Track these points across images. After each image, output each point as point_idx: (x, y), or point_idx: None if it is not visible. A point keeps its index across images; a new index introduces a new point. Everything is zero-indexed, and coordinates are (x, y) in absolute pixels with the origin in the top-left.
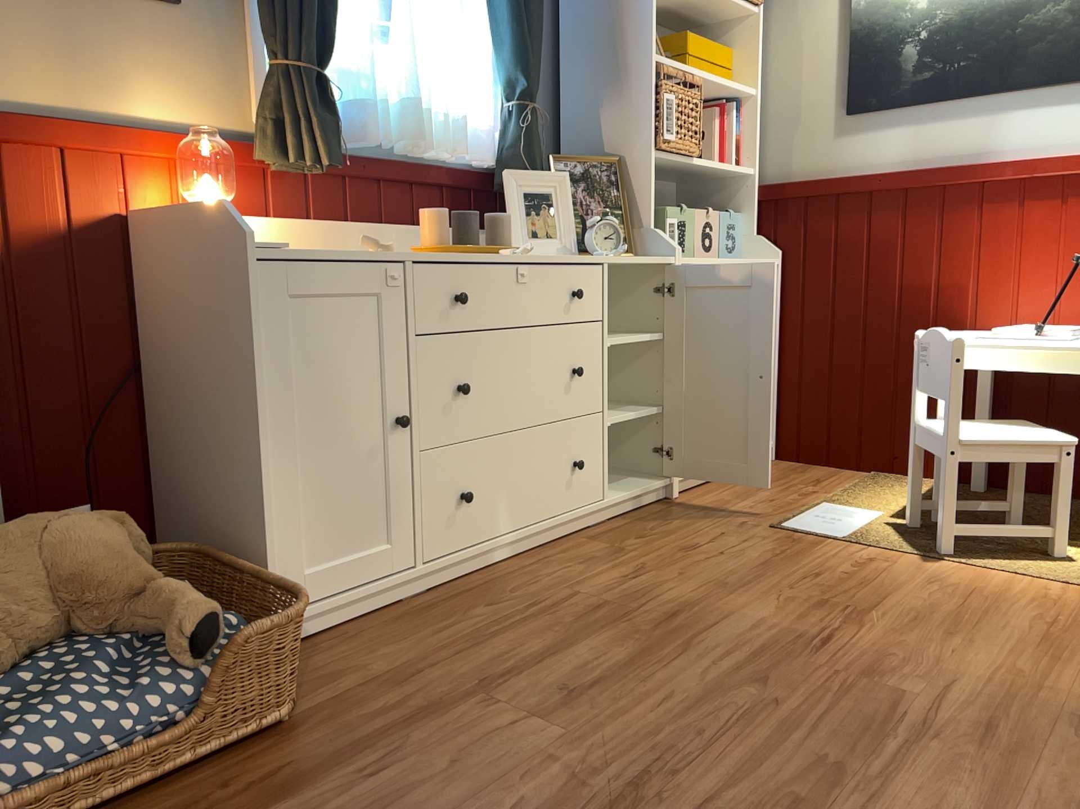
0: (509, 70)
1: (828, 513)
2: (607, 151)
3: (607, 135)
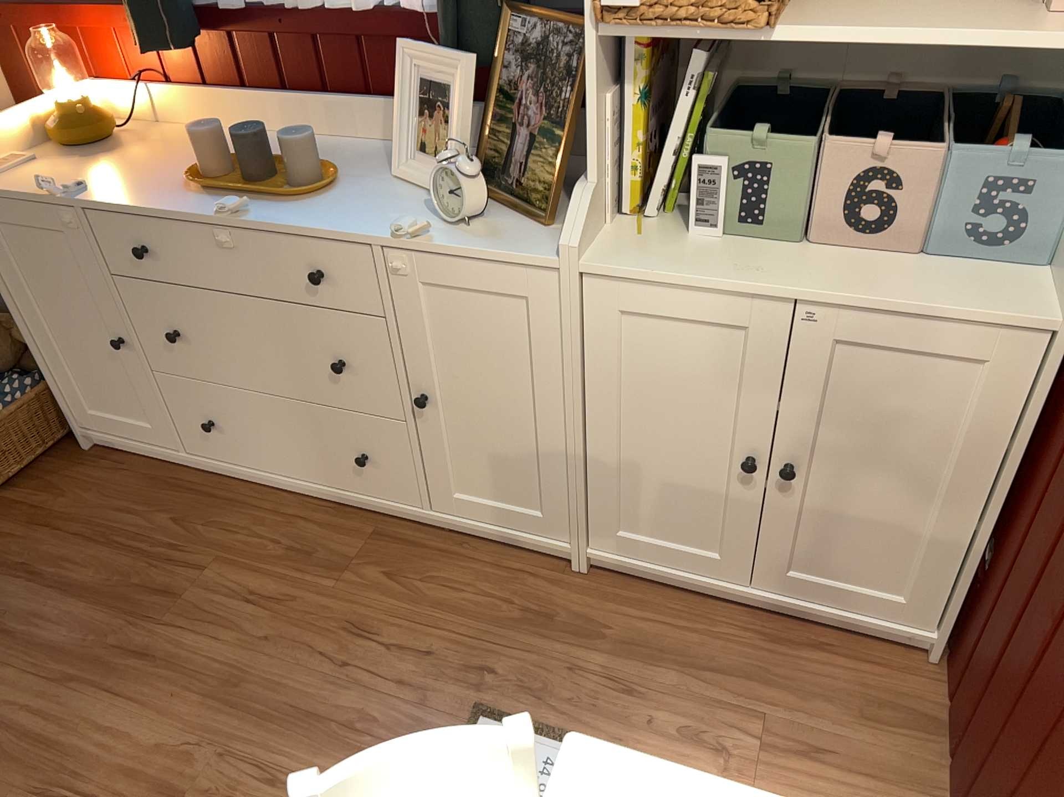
0: None
1: None
2: None
3: None
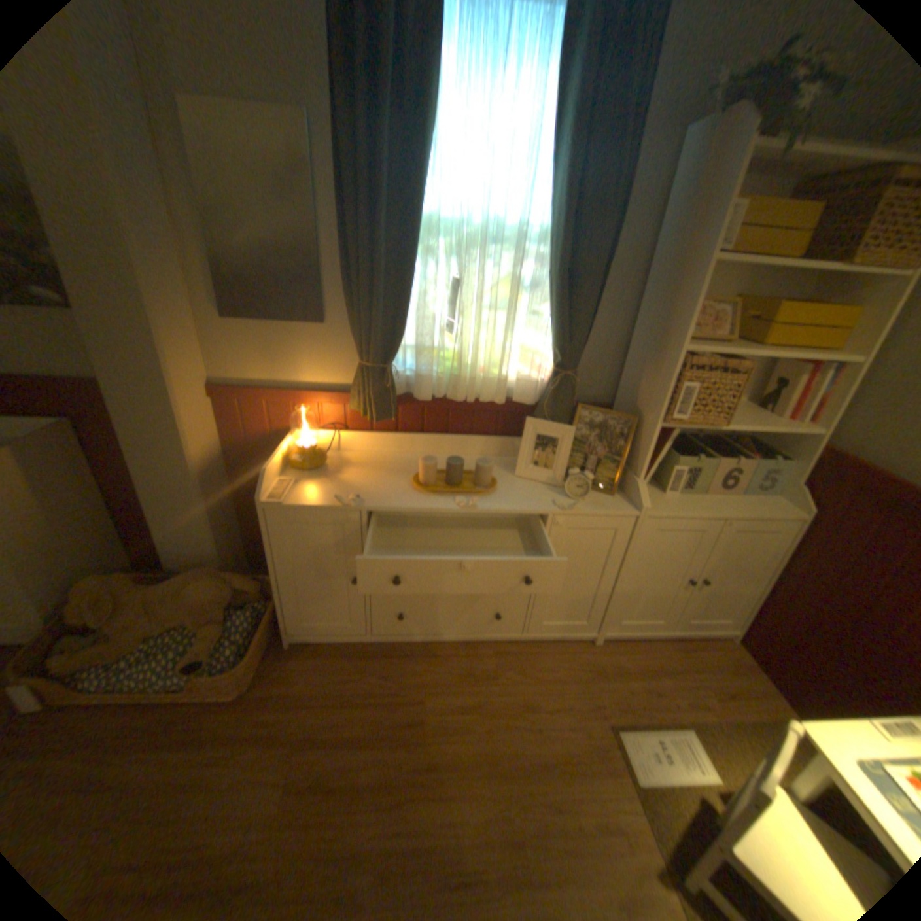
0: (553, 345)
1: (676, 749)
2: (637, 405)
3: (641, 393)
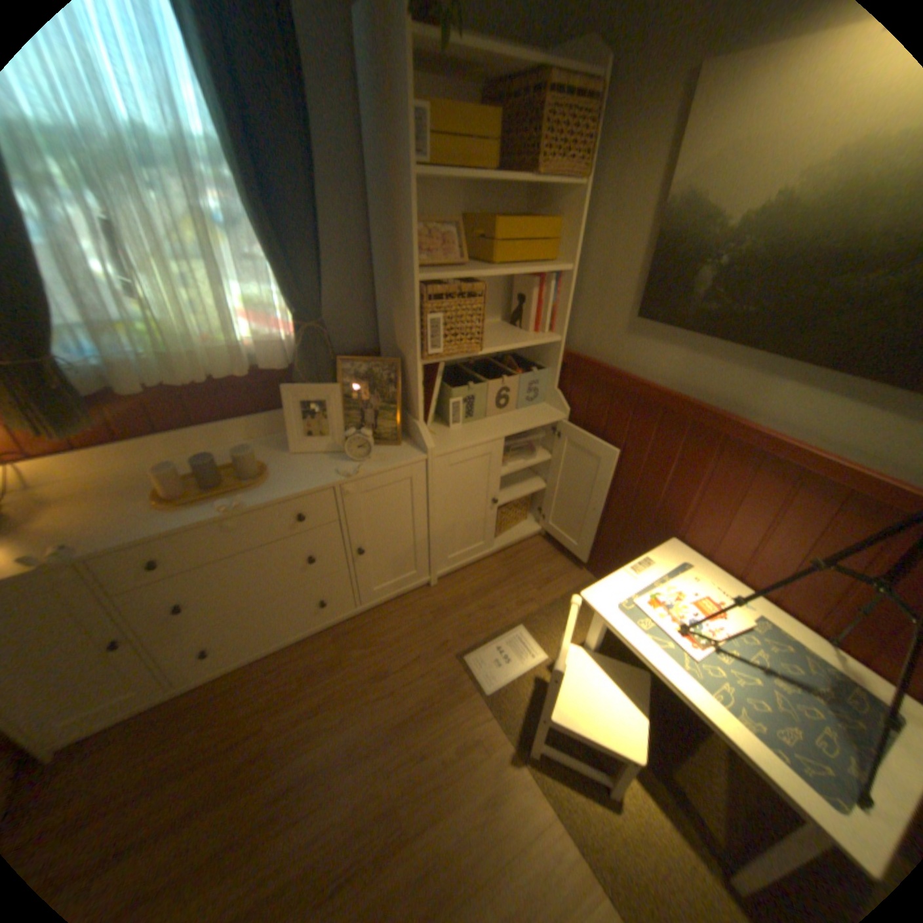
0: (283, 294)
1: (510, 647)
2: (398, 347)
3: (397, 333)
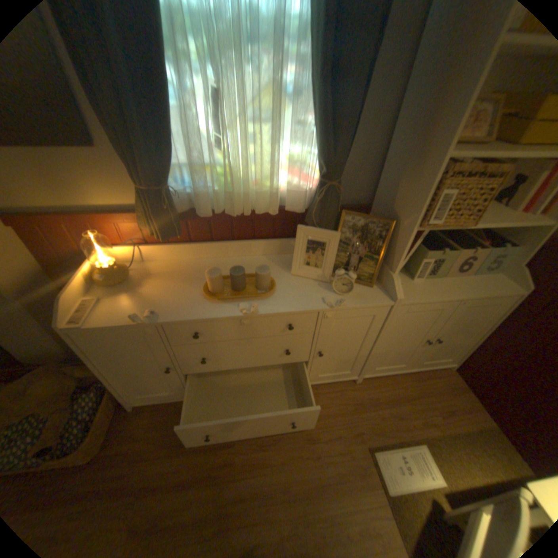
0: (319, 156)
1: (414, 461)
2: (394, 209)
3: (398, 198)
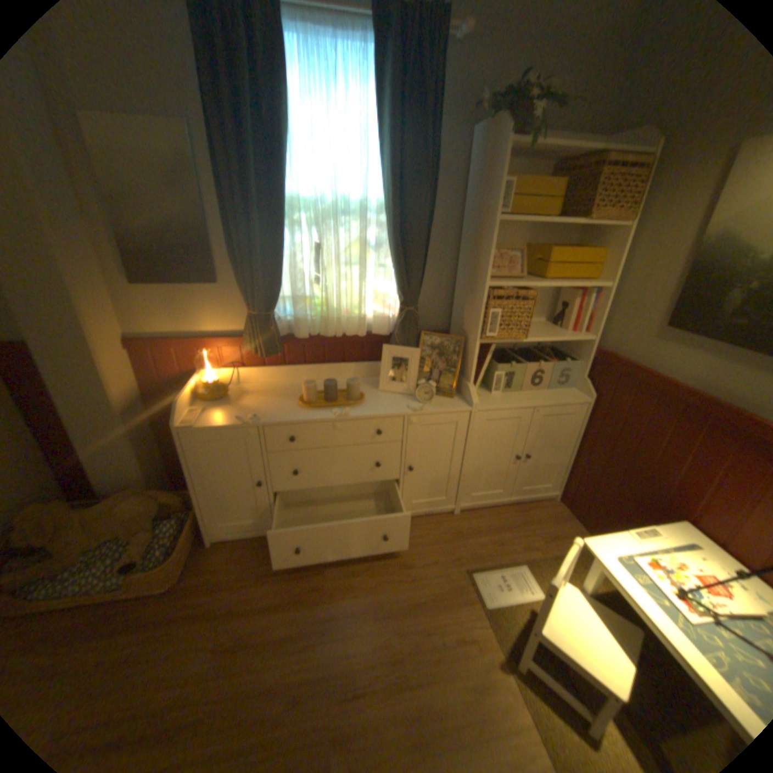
0: (397, 288)
1: (513, 580)
2: (463, 329)
3: (465, 320)
